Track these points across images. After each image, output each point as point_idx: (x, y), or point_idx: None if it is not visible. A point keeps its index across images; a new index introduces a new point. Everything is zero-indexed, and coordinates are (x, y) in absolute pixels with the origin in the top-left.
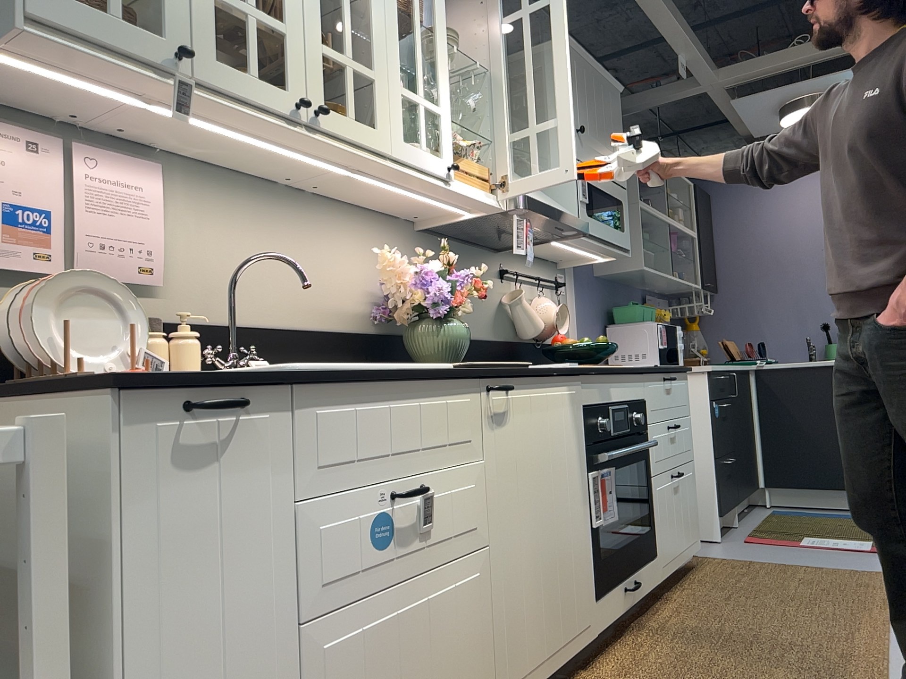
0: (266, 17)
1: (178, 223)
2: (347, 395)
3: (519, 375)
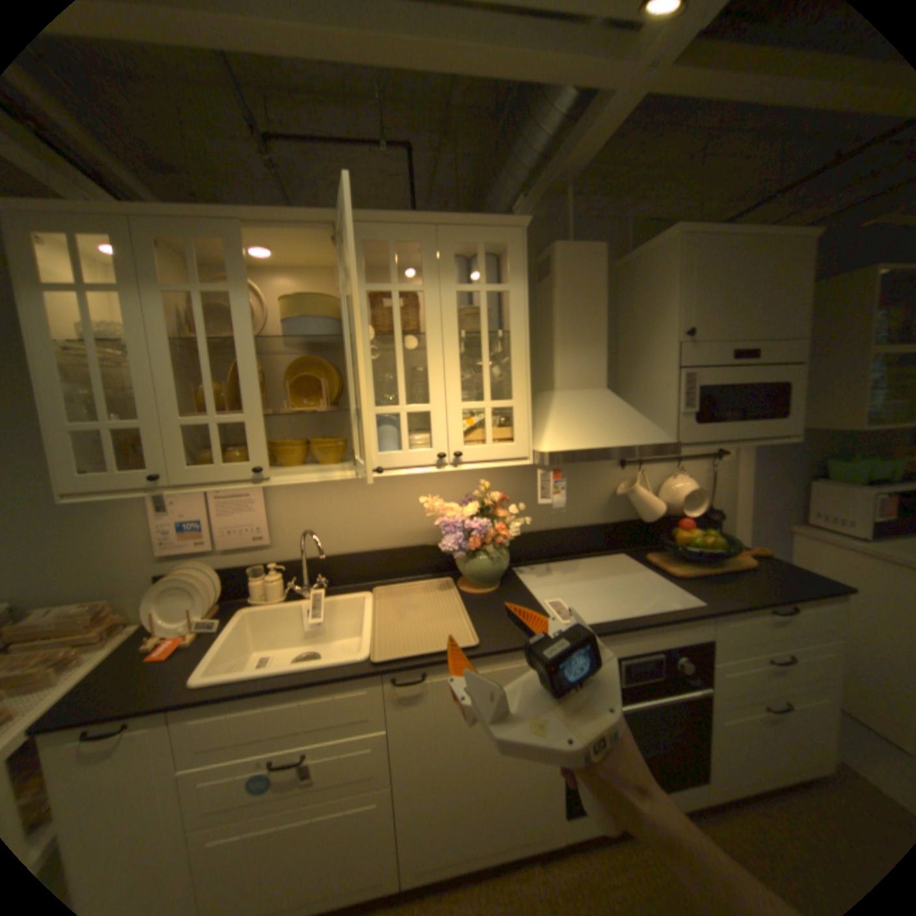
0: (226, 417)
1: (282, 503)
2: (220, 709)
3: (439, 665)
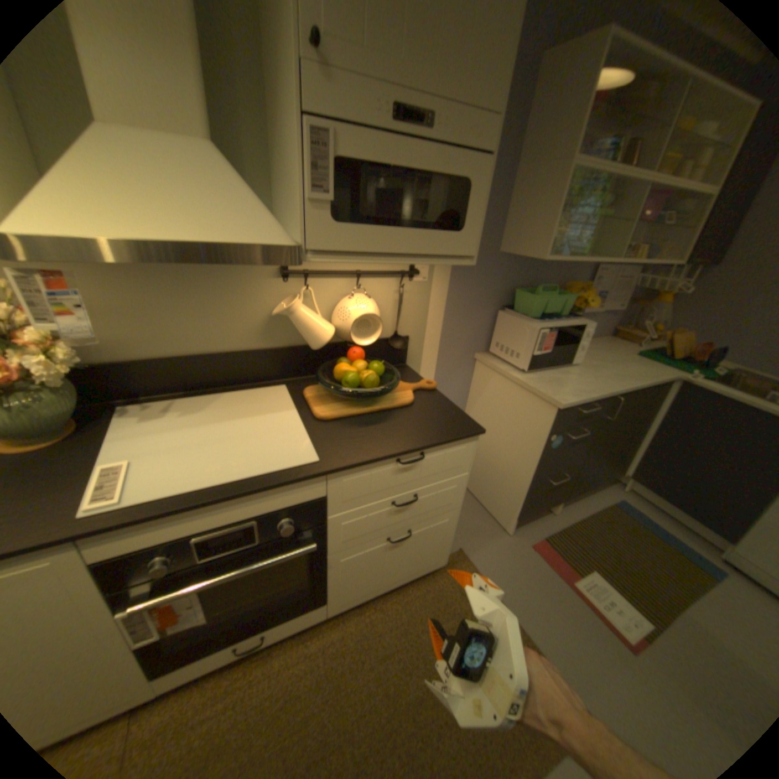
0: None
1: None
2: None
3: None
